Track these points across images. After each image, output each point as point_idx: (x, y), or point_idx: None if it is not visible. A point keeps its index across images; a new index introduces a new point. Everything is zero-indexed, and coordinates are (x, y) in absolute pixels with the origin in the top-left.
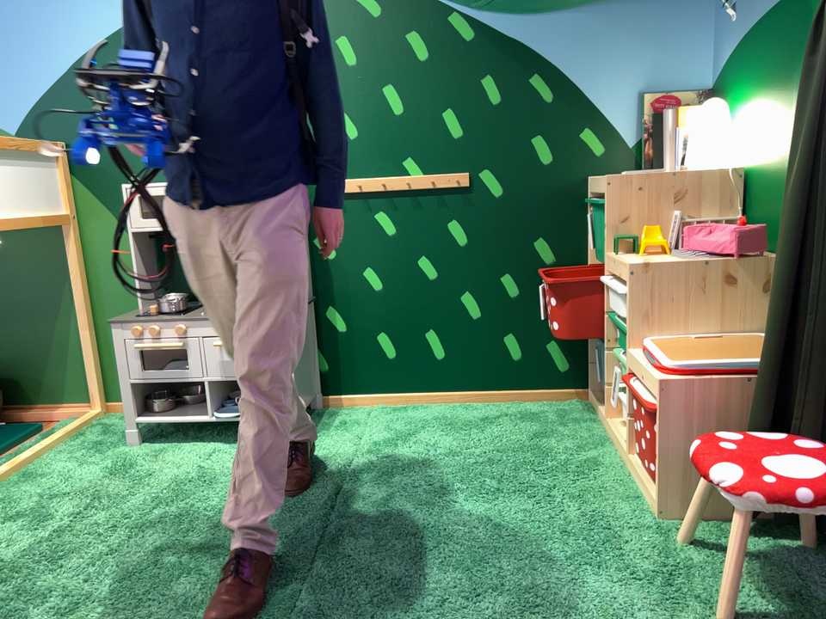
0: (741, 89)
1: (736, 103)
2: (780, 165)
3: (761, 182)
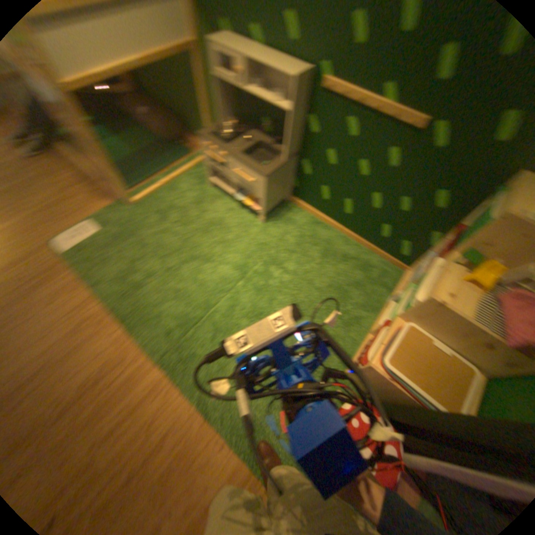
0: None
1: None
2: None
3: None
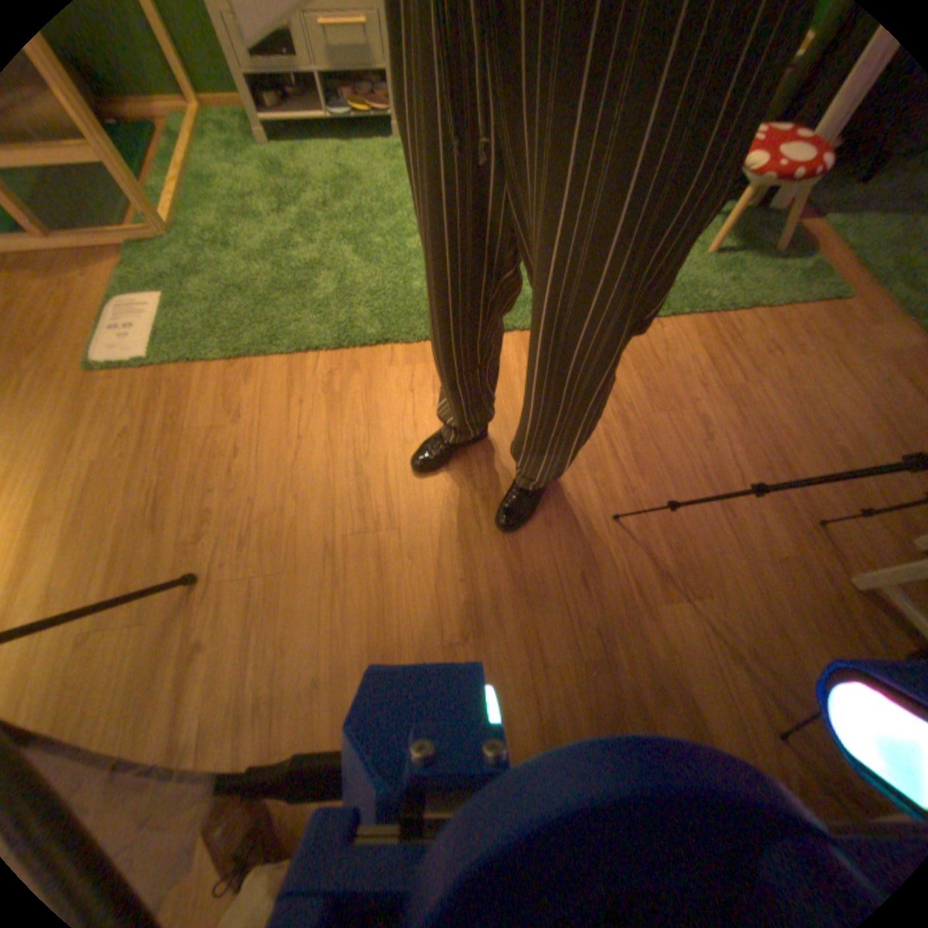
0: None
1: None
2: None
3: None
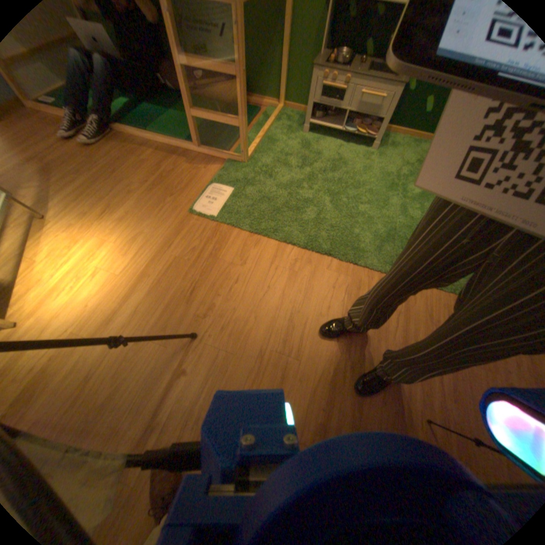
0: None
1: None
2: None
3: None
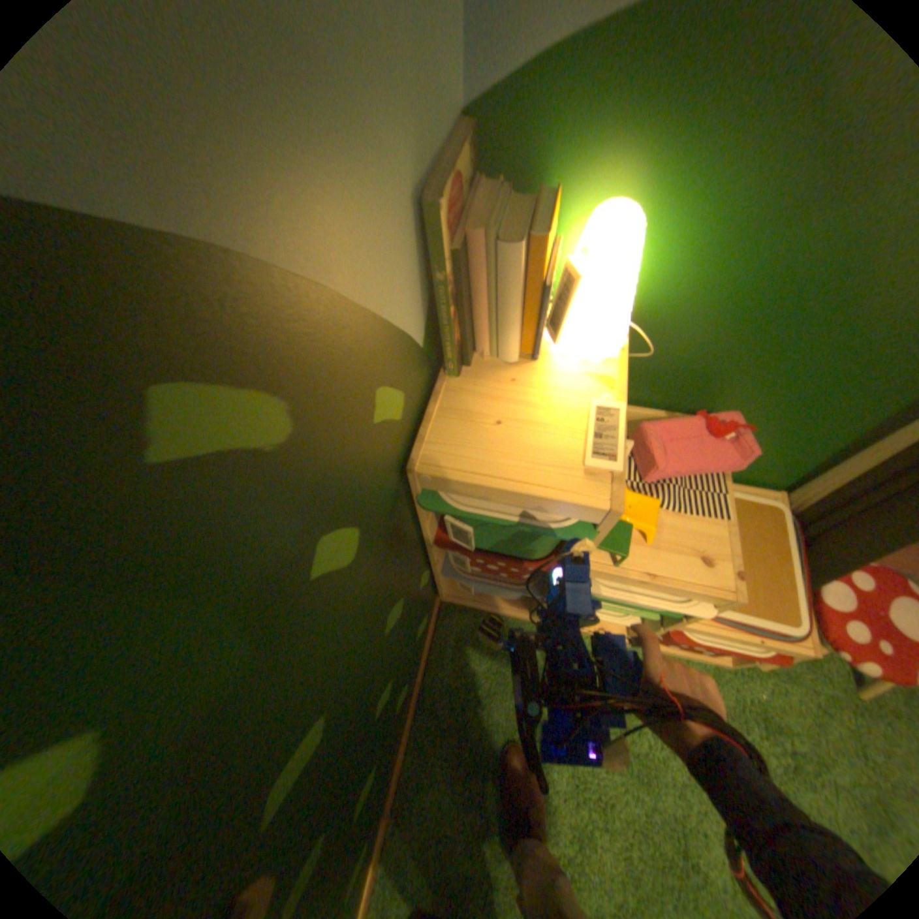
0: (640, 157)
1: (608, 184)
2: (743, 323)
3: (673, 335)
